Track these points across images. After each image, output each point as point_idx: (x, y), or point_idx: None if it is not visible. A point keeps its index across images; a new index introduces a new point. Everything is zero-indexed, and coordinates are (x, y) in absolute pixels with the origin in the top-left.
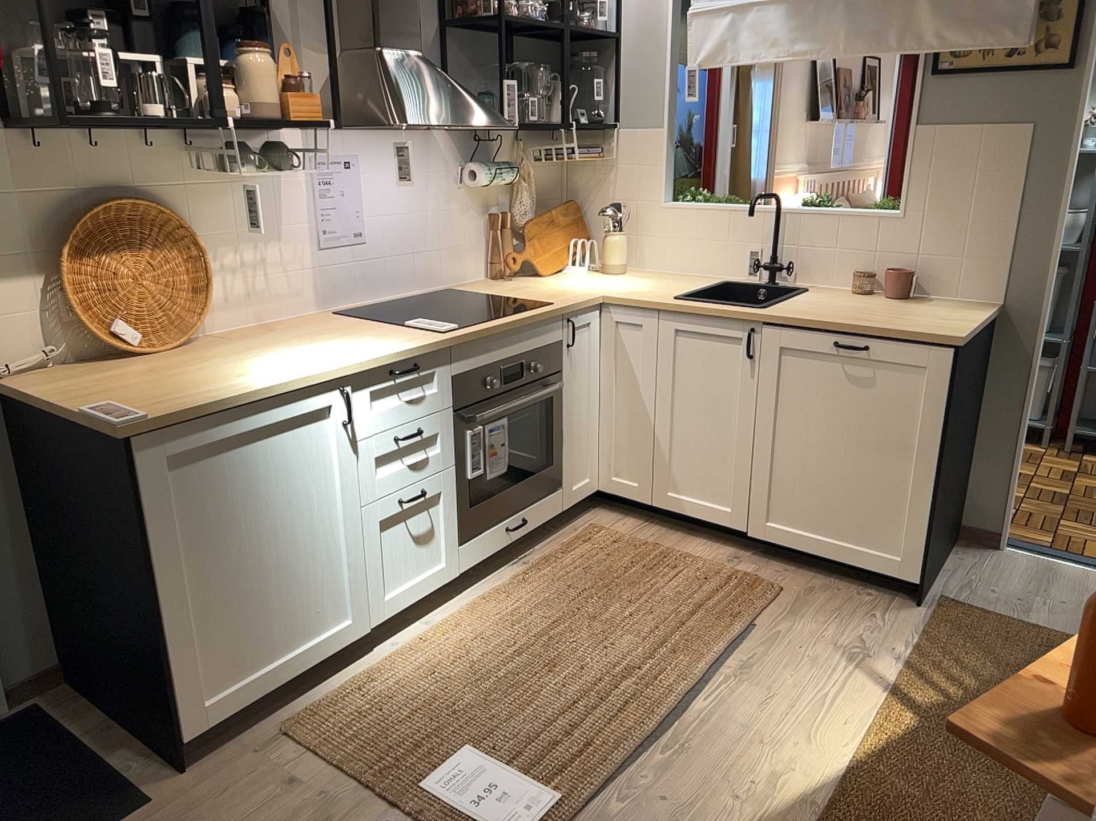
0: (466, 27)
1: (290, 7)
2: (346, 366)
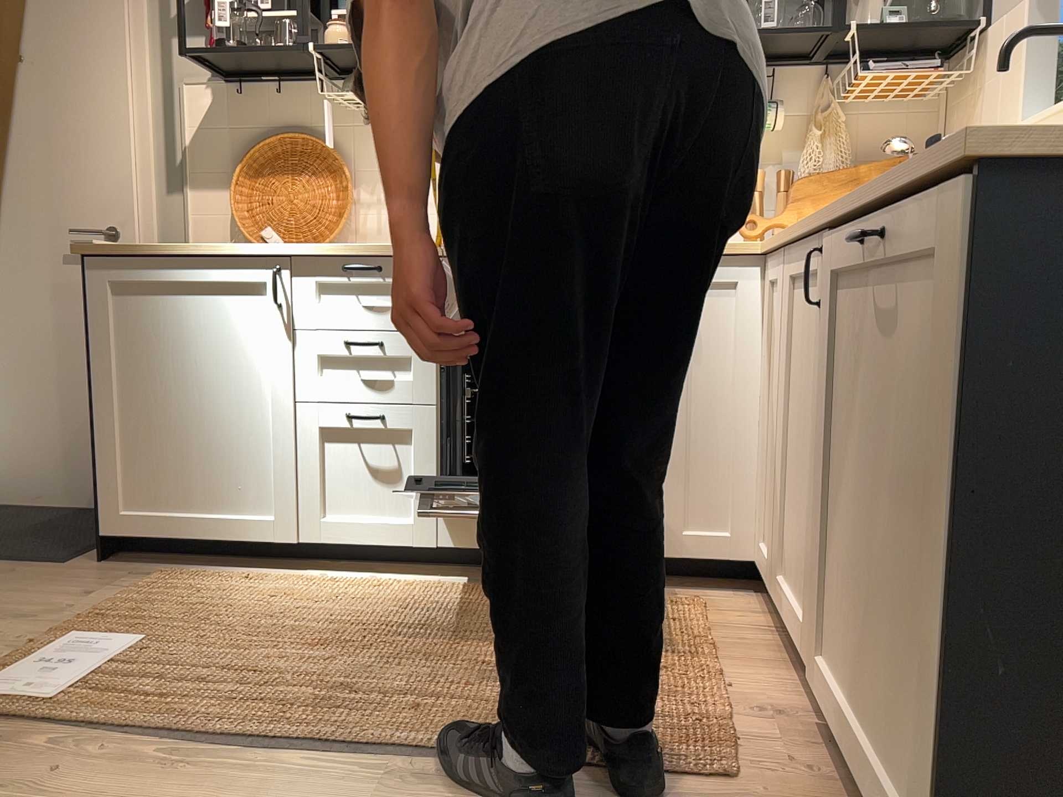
0: None
1: None
2: (282, 245)
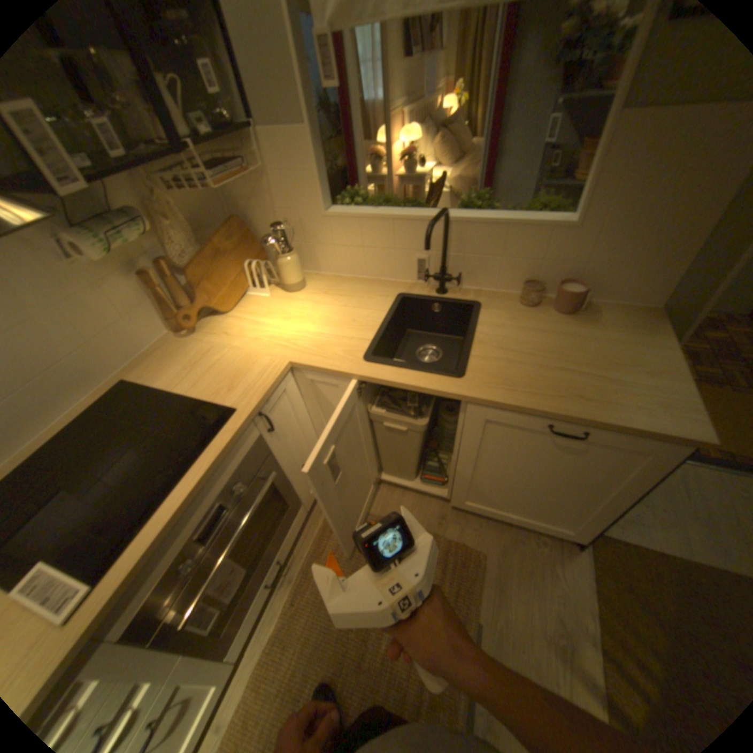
0: None
1: None
2: None
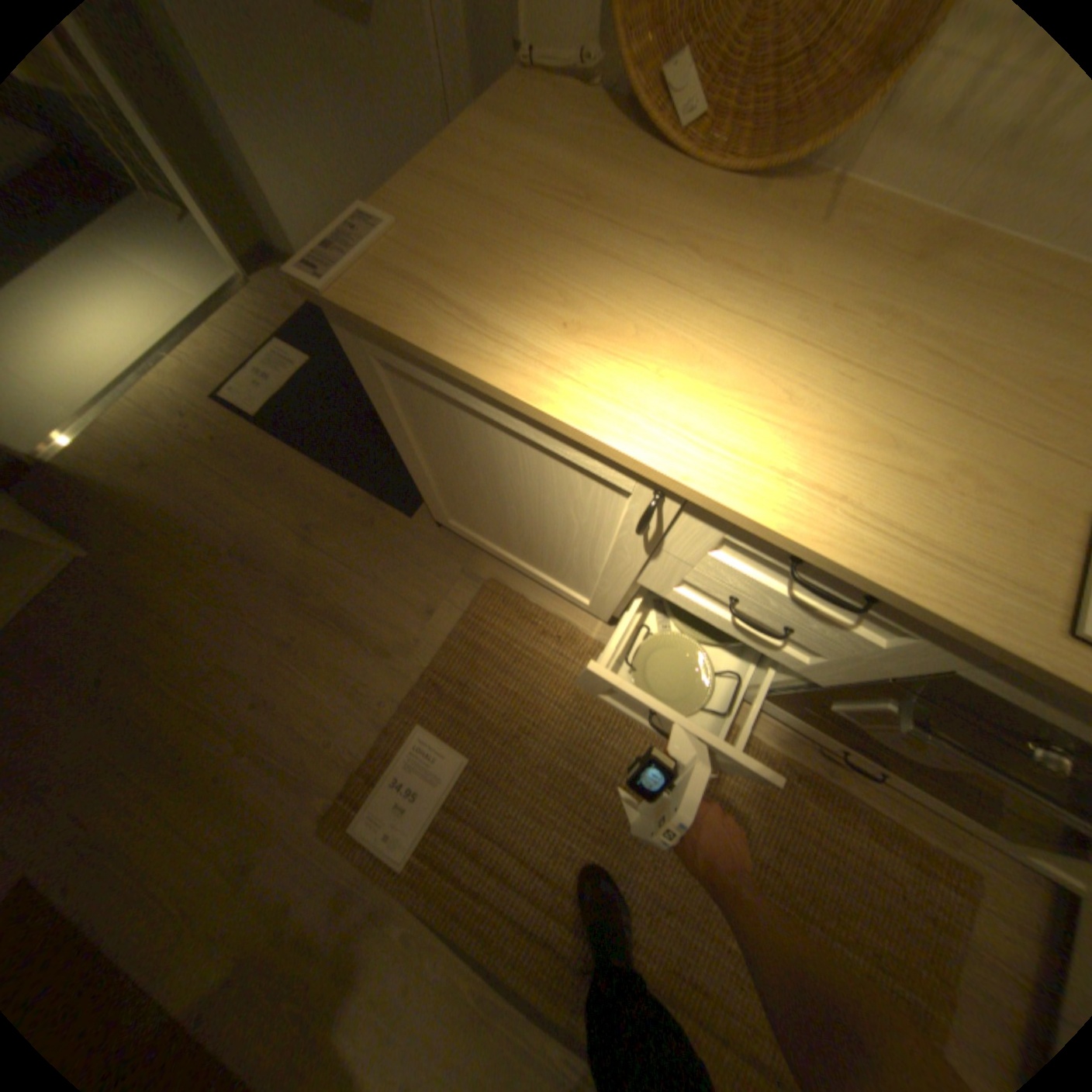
0: None
1: None
2: (691, 480)
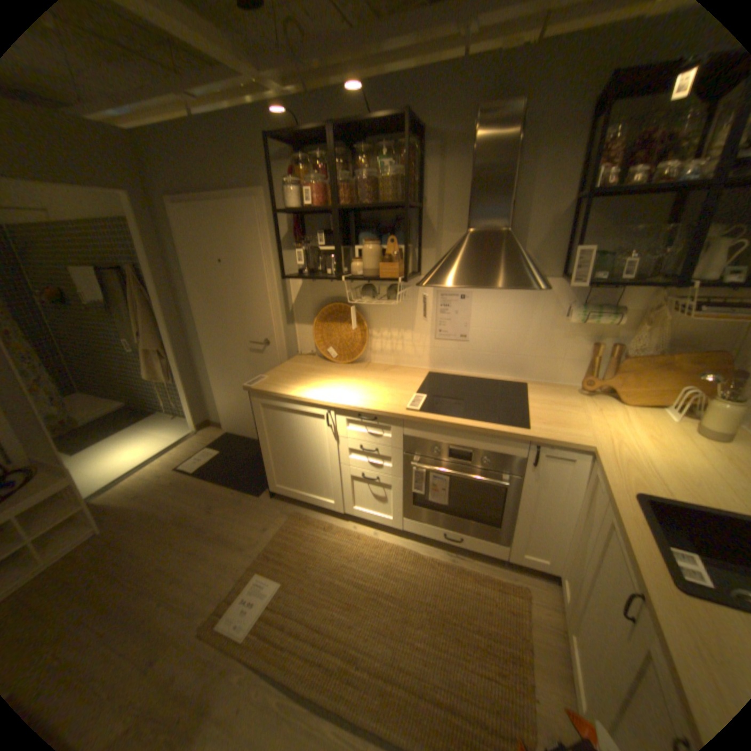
0: (608, 193)
1: (437, 207)
2: (330, 401)
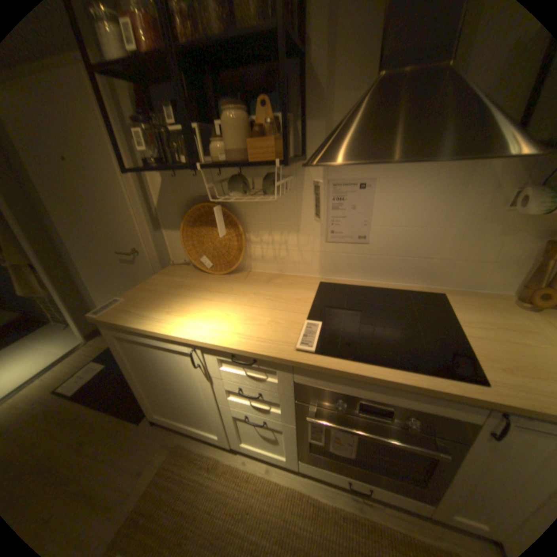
0: None
1: (328, 49)
2: (193, 338)
